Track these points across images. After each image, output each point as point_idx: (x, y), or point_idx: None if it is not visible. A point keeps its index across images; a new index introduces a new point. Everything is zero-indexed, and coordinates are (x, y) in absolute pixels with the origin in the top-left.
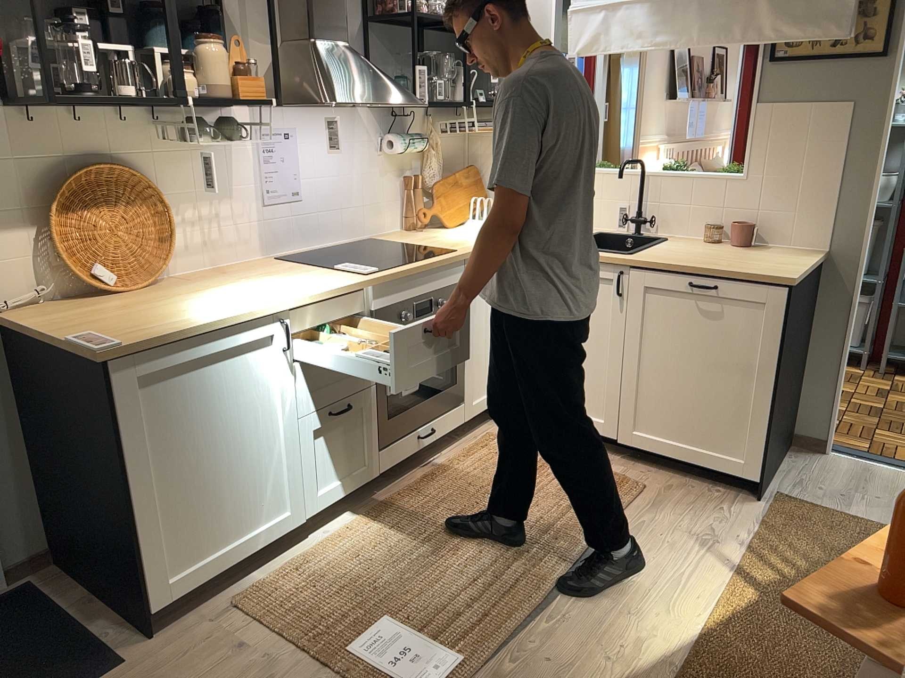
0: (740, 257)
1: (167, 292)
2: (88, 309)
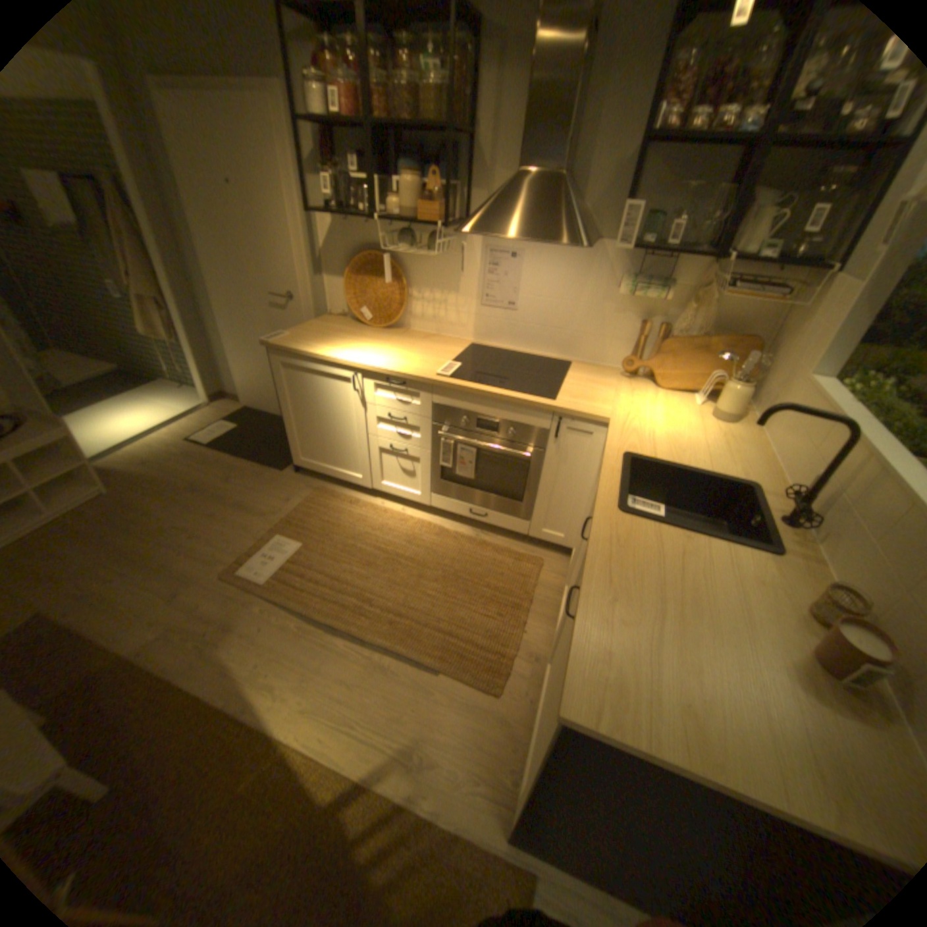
0: (709, 648)
1: (376, 333)
2: (338, 326)
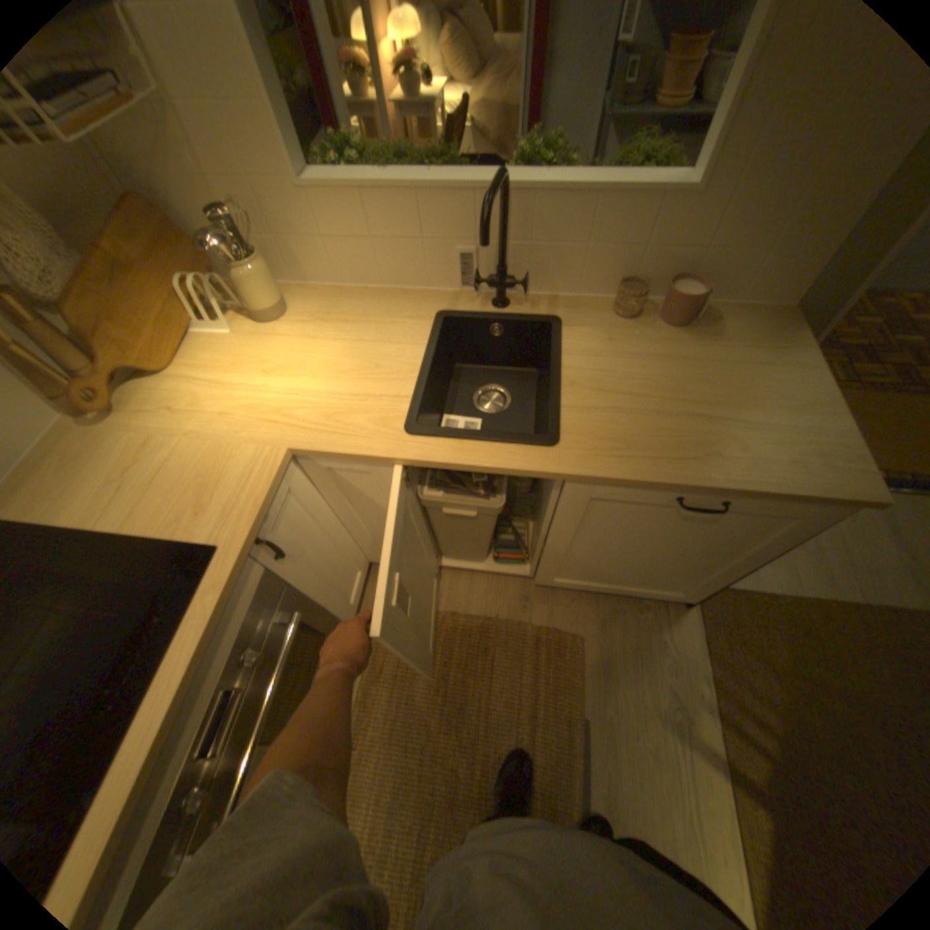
0: (715, 390)
1: None
2: None
